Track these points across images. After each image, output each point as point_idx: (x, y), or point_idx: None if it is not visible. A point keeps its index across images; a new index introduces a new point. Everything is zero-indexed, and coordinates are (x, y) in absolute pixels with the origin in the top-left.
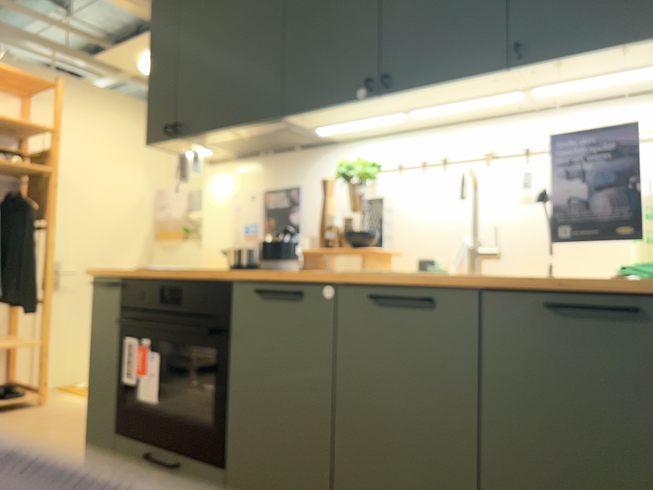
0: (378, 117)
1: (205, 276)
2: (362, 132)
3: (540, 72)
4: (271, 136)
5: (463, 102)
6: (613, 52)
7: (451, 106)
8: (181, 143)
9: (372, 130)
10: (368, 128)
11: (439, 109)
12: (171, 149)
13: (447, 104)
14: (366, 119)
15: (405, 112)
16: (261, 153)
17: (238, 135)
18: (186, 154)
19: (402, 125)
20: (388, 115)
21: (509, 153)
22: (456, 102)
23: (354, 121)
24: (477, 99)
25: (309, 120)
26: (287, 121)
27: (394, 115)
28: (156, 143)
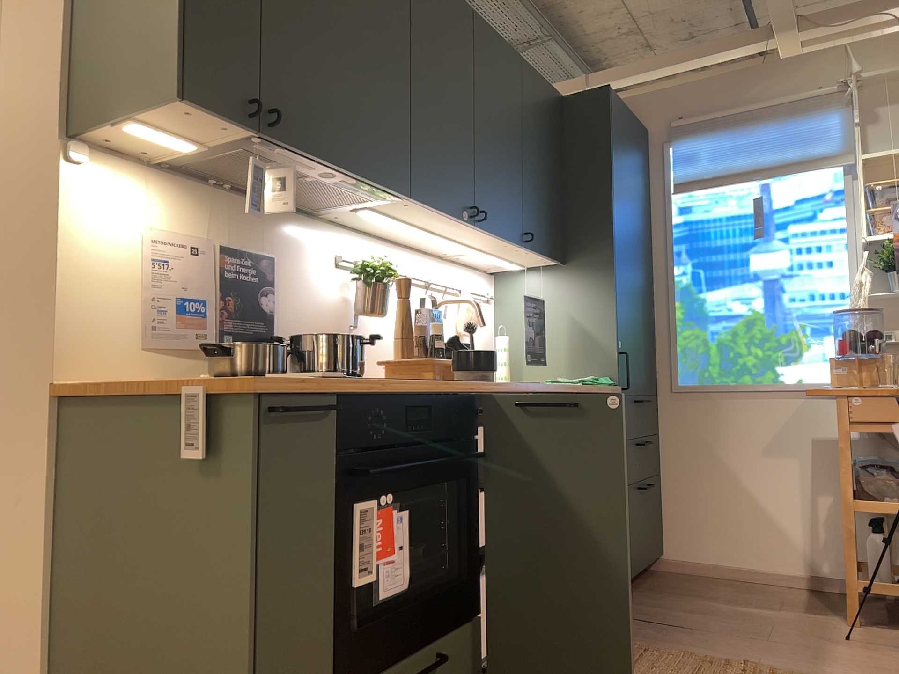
0: (420, 226)
1: (450, 388)
2: (353, 219)
3: (517, 250)
4: (320, 188)
5: (464, 242)
6: (542, 256)
7: (456, 242)
8: (227, 131)
9: (363, 222)
10: (369, 221)
11: (449, 240)
12: (169, 117)
13: (457, 240)
14: (411, 223)
15: (435, 232)
16: (216, 180)
17: (318, 173)
18: (262, 164)
19: (387, 230)
20: (426, 228)
21: (434, 285)
22: (462, 241)
23: (403, 219)
24: (470, 244)
25: (400, 204)
26: (392, 196)
27: (429, 230)
28: (202, 107)
